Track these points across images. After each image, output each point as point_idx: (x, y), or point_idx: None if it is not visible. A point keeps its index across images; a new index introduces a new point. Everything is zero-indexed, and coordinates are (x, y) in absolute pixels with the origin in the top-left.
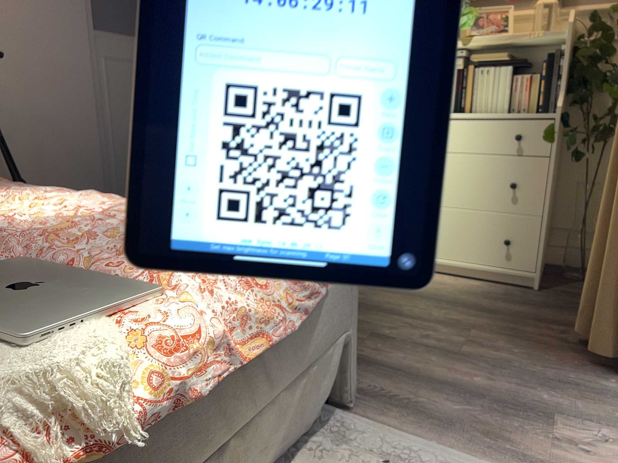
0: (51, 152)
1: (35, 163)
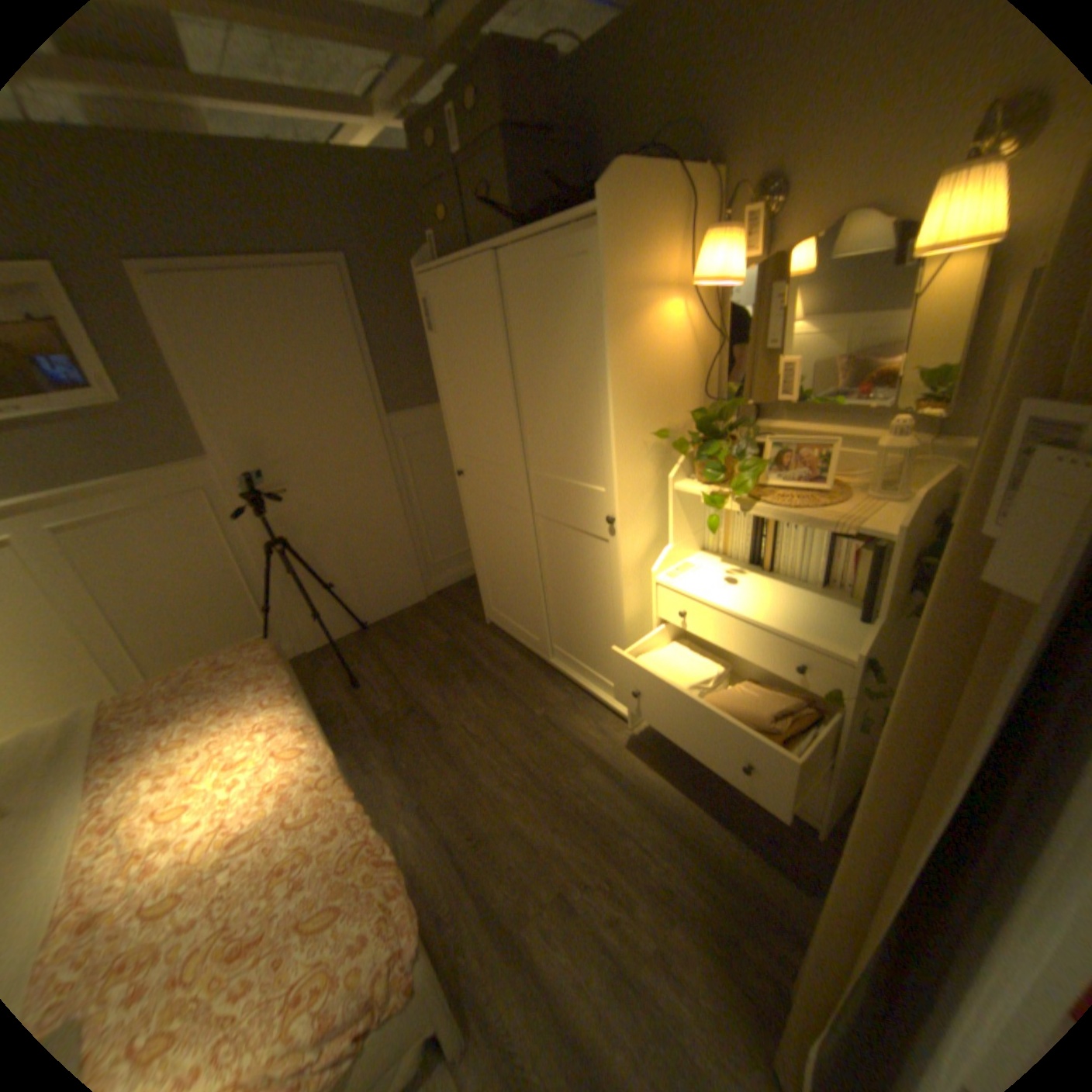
0: (356, 547)
1: (343, 560)
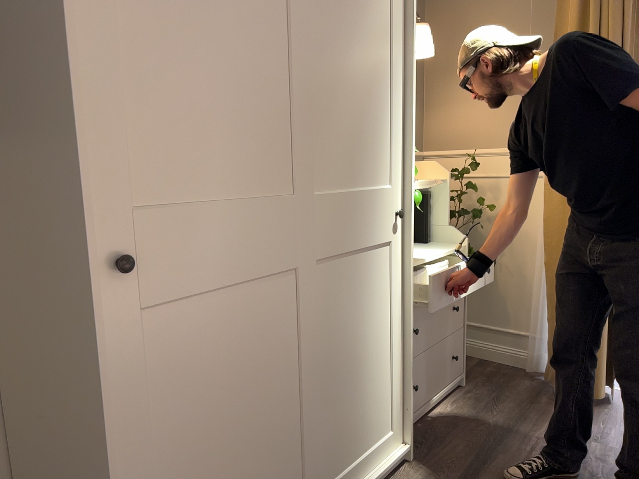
0: None
1: None
